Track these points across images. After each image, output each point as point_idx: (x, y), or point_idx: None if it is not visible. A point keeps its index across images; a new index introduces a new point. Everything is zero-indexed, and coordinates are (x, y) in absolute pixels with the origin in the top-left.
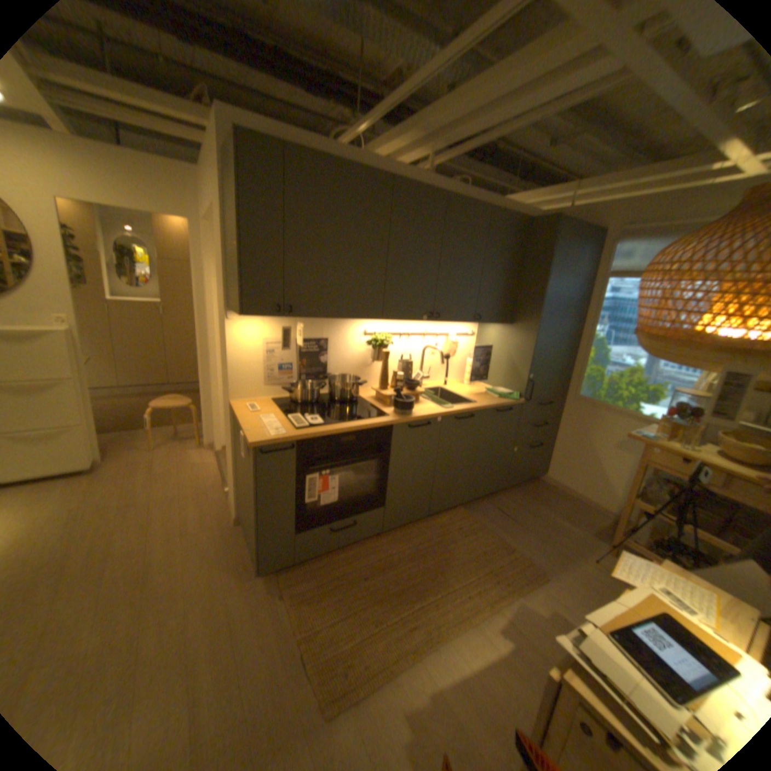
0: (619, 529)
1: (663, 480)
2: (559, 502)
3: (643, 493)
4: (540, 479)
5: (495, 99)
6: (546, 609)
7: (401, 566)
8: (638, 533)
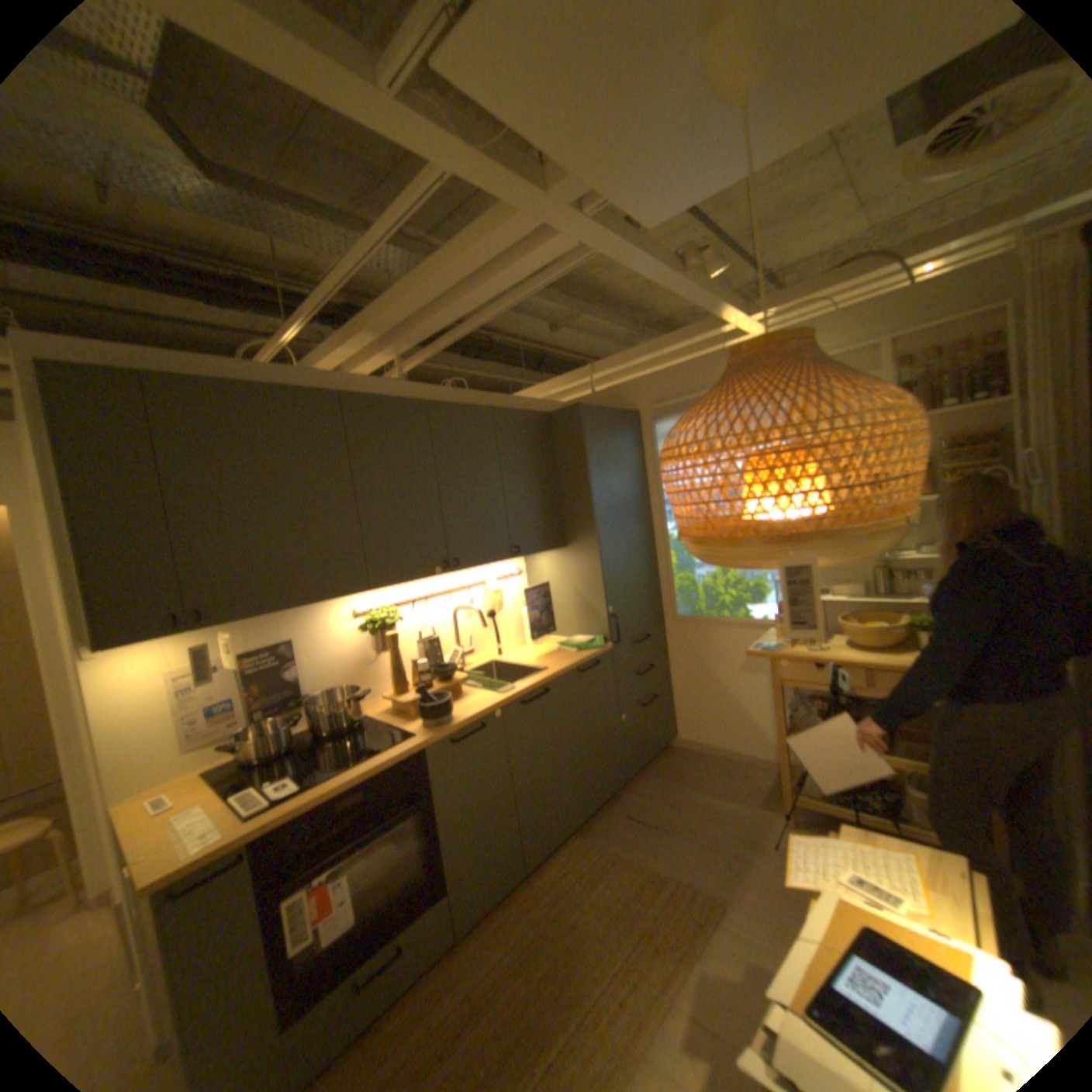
0: (786, 784)
1: (808, 696)
2: (705, 773)
3: (793, 725)
4: (671, 747)
5: (449, 288)
6: (735, 966)
7: (499, 995)
8: (808, 782)
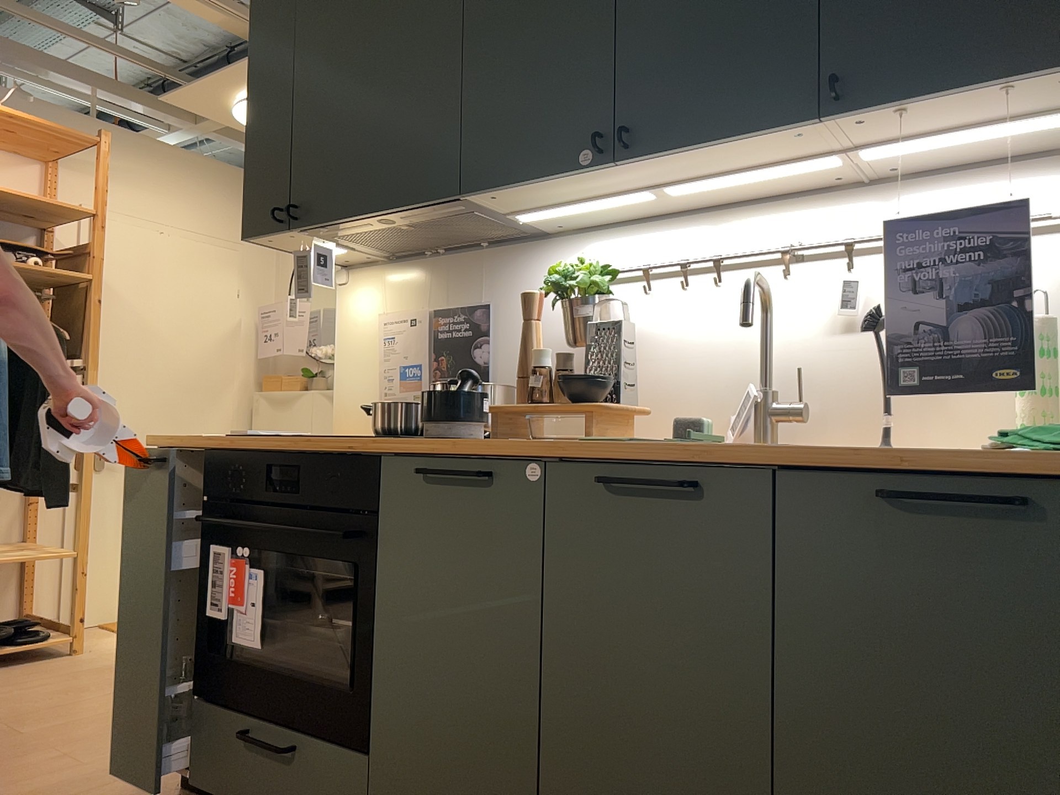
0: None
1: None
2: None
3: None
4: None
5: None
6: None
7: None
8: None
